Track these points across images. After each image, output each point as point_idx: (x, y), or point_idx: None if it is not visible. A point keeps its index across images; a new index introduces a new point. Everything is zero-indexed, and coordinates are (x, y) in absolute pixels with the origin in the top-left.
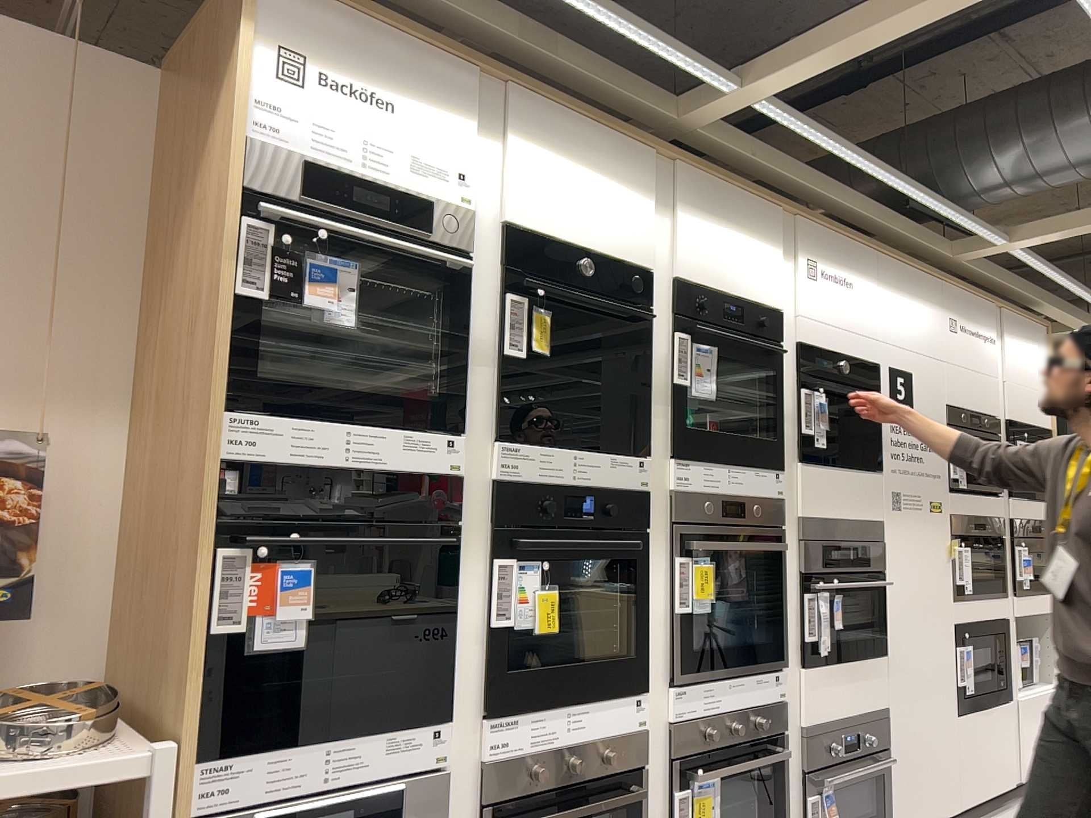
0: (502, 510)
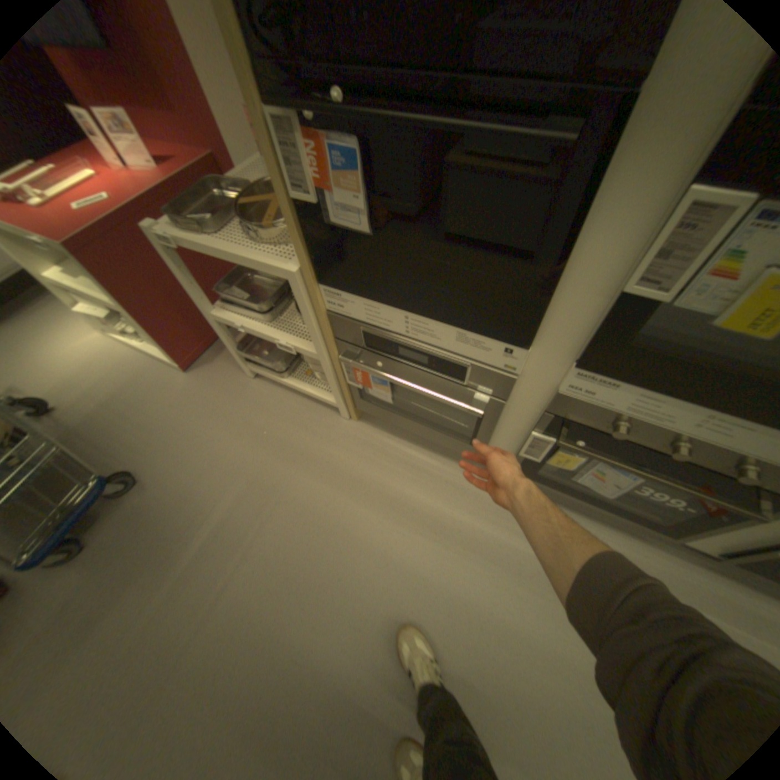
0: None
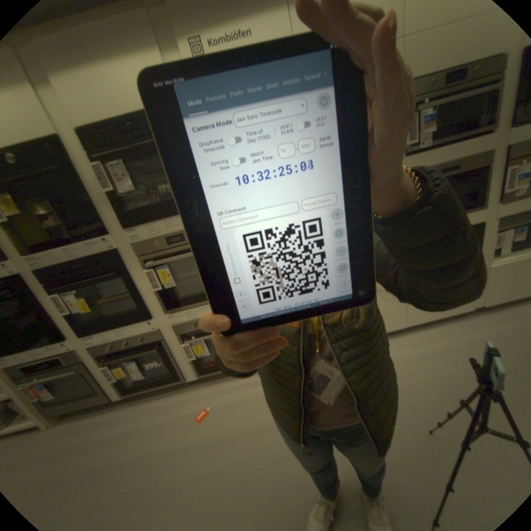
0: (41, 282)
